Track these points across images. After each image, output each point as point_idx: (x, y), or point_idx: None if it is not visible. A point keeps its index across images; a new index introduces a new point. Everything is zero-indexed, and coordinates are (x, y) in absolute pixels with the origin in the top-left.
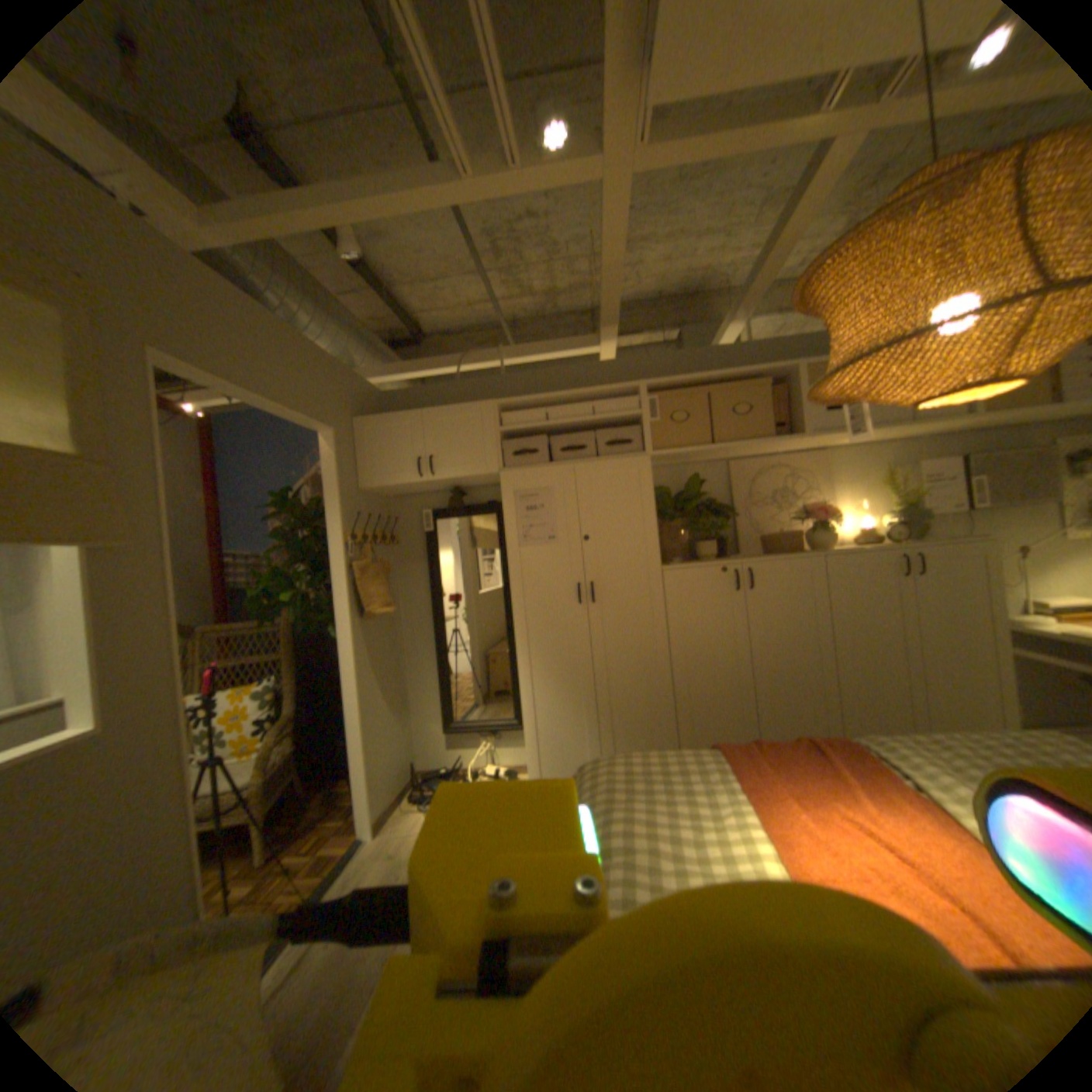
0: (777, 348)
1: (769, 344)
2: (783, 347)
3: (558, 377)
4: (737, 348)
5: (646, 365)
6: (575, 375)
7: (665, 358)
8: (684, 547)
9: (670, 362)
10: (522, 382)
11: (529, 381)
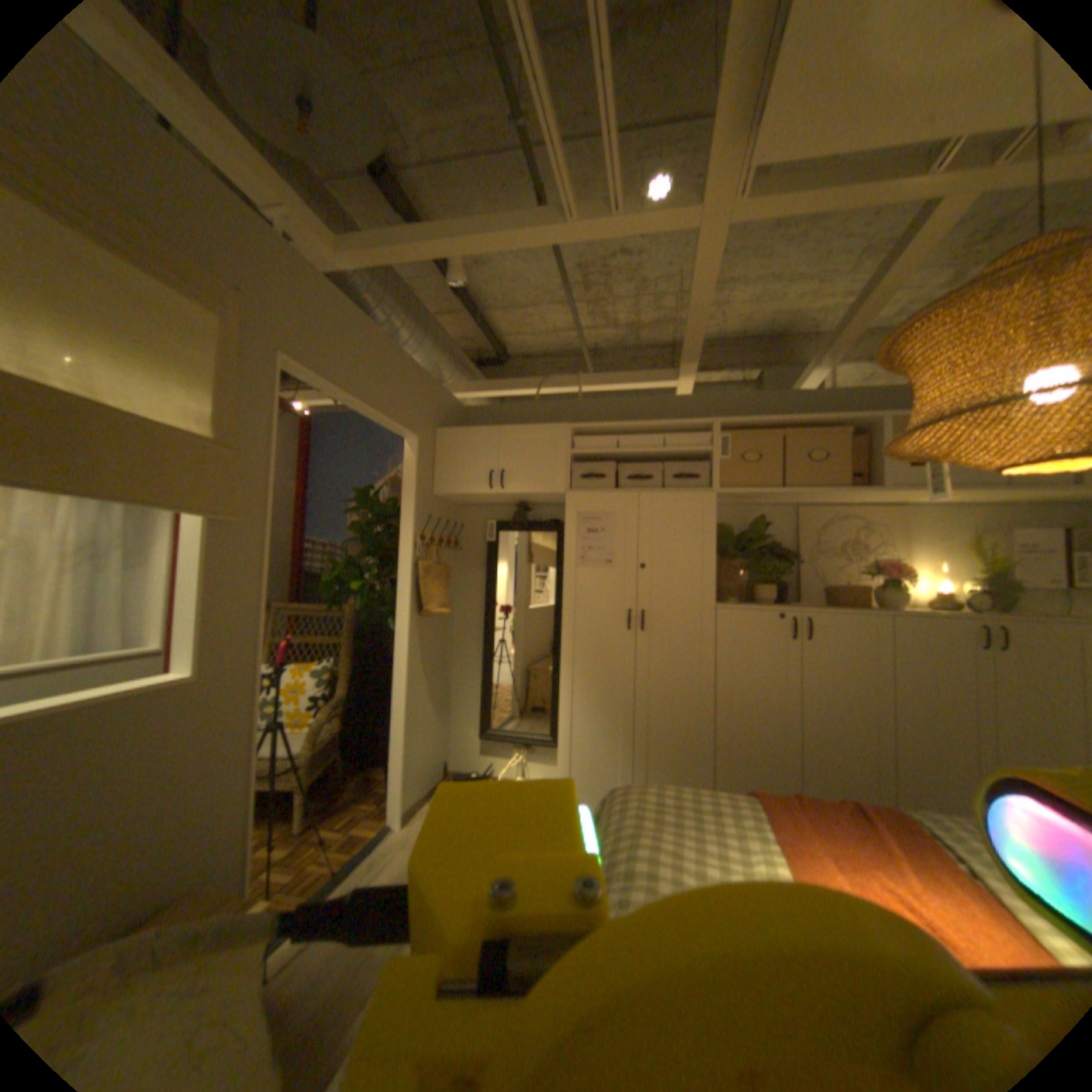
0: (862, 398)
1: (853, 393)
2: (868, 398)
3: (632, 408)
4: (819, 395)
5: (722, 404)
6: (649, 407)
7: (742, 398)
8: (741, 588)
9: (747, 403)
10: (596, 409)
11: (604, 409)
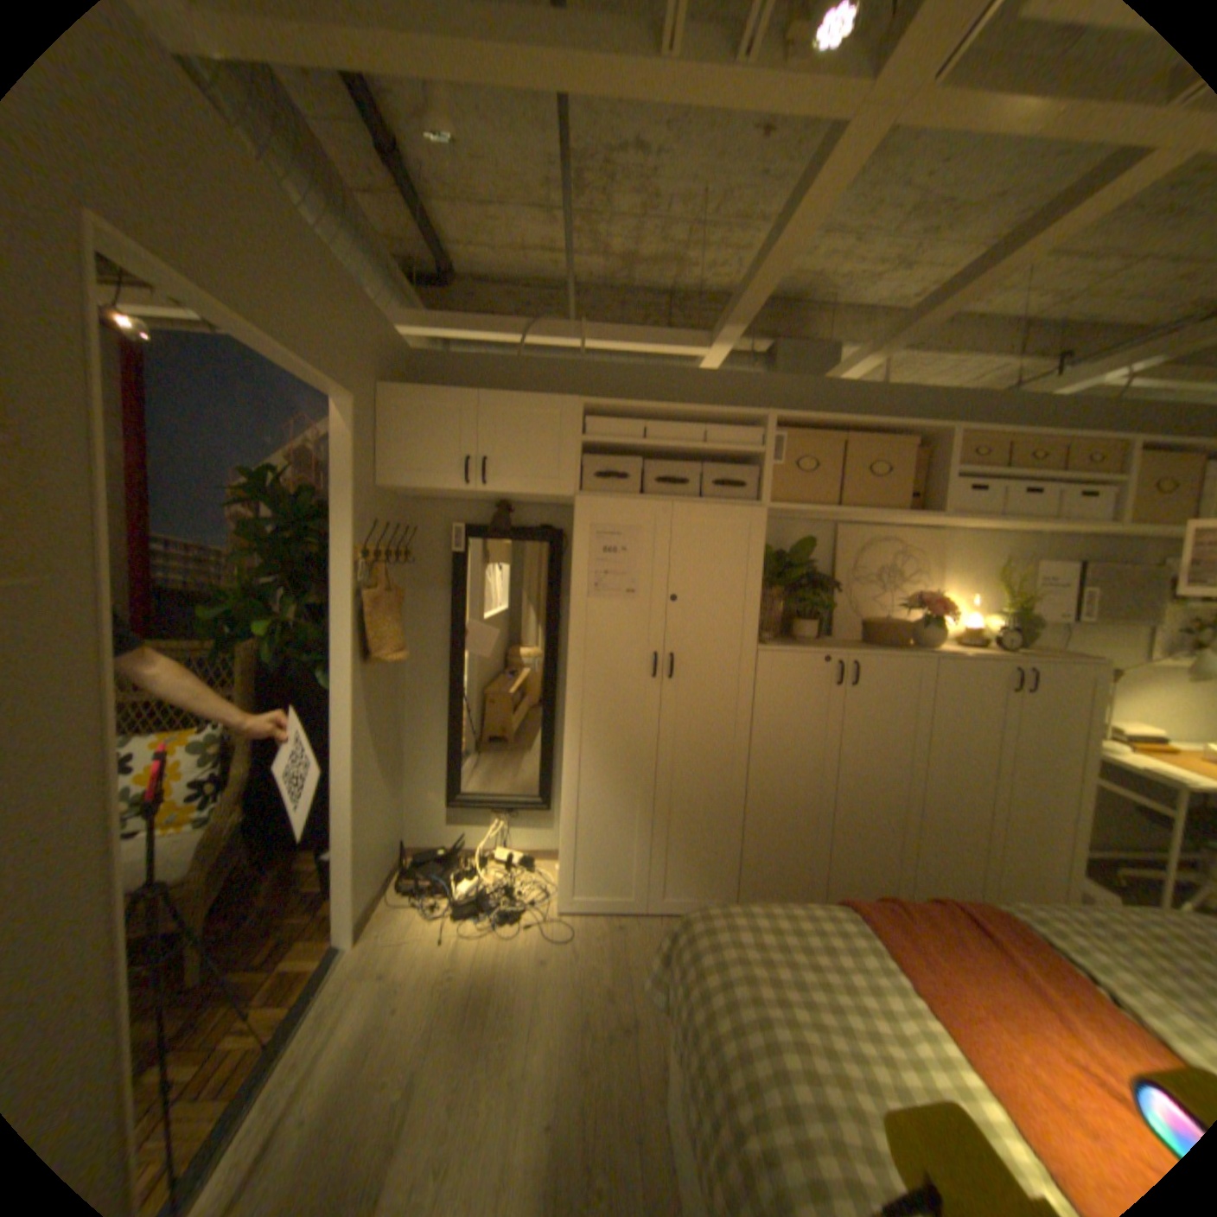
0: (914, 402)
1: (906, 395)
2: (920, 402)
3: (652, 385)
4: (870, 393)
5: (762, 392)
6: (674, 386)
7: (785, 387)
8: (768, 620)
9: (791, 394)
10: (605, 382)
11: (615, 382)
